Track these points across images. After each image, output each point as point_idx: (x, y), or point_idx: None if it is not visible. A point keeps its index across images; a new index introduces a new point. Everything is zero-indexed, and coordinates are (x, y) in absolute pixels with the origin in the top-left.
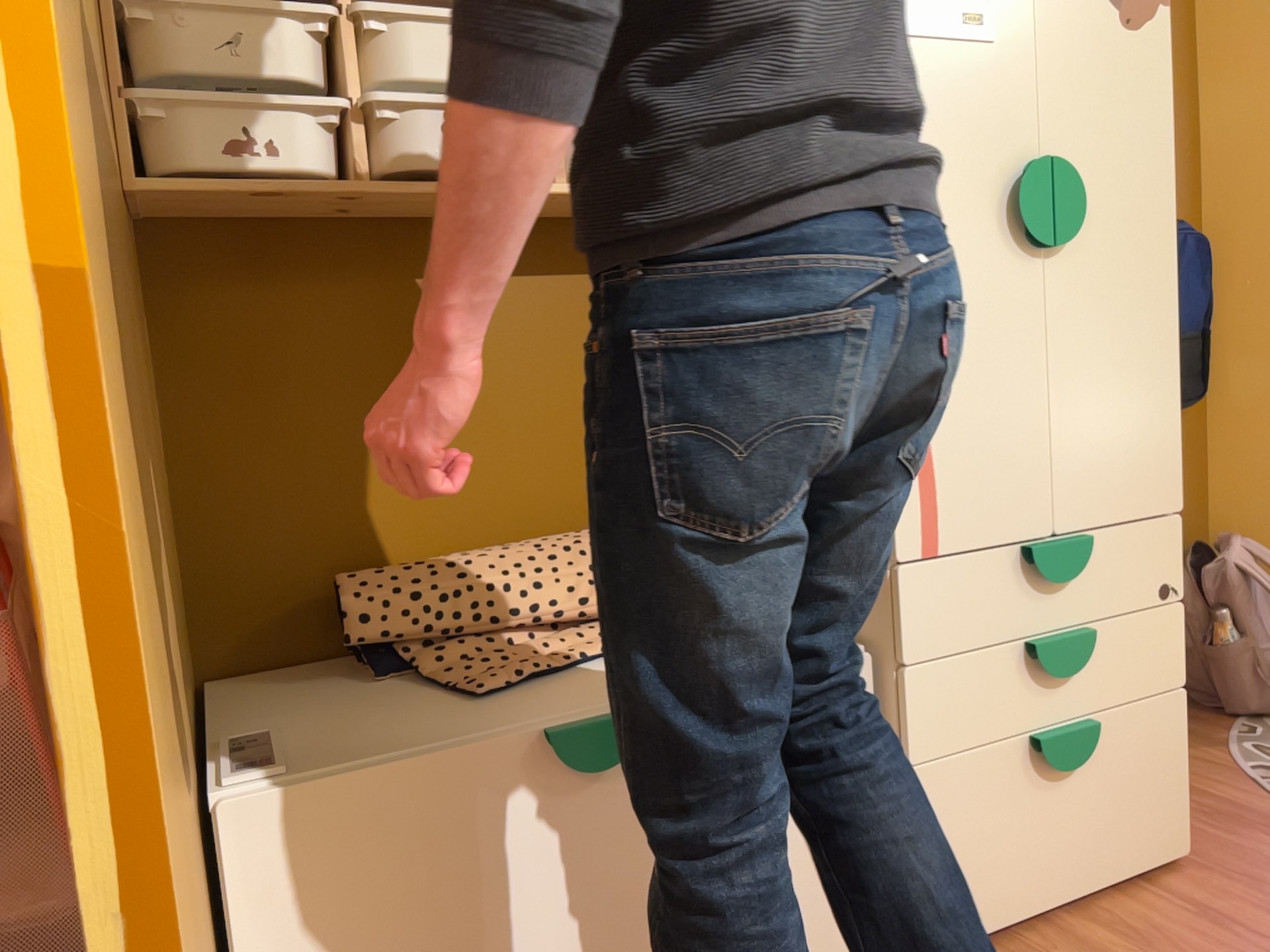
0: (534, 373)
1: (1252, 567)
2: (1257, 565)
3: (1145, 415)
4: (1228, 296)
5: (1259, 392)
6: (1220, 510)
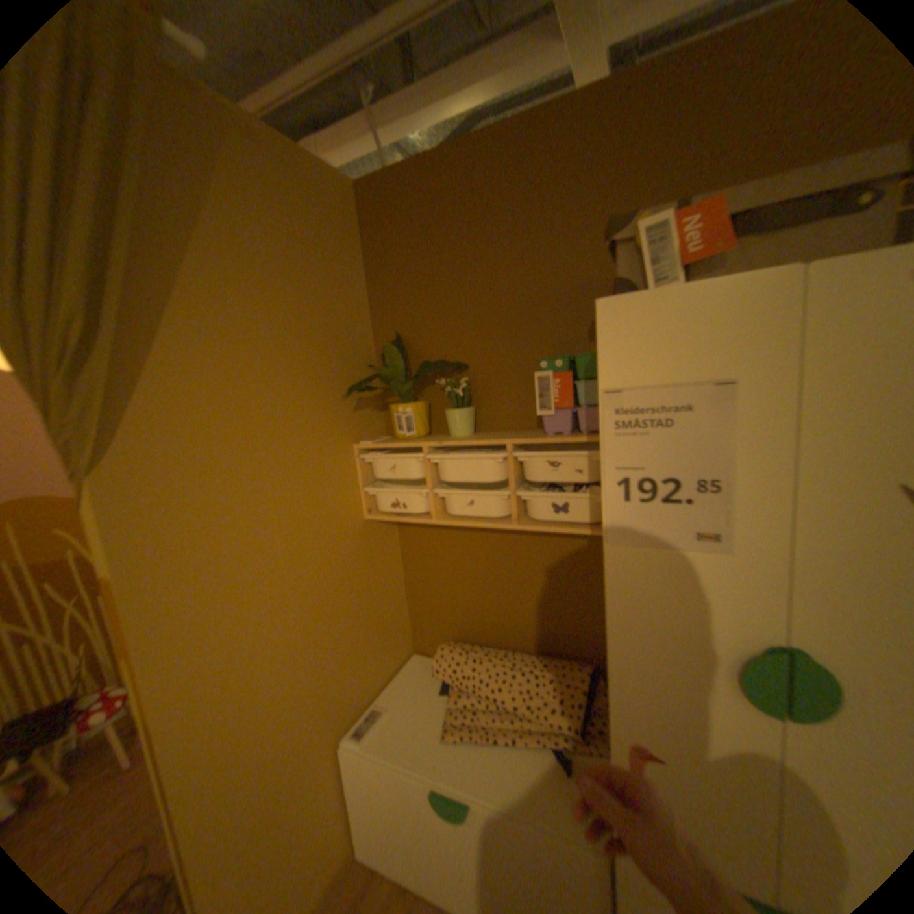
0: (534, 579)
1: None
2: None
3: None
4: None
5: None
6: None
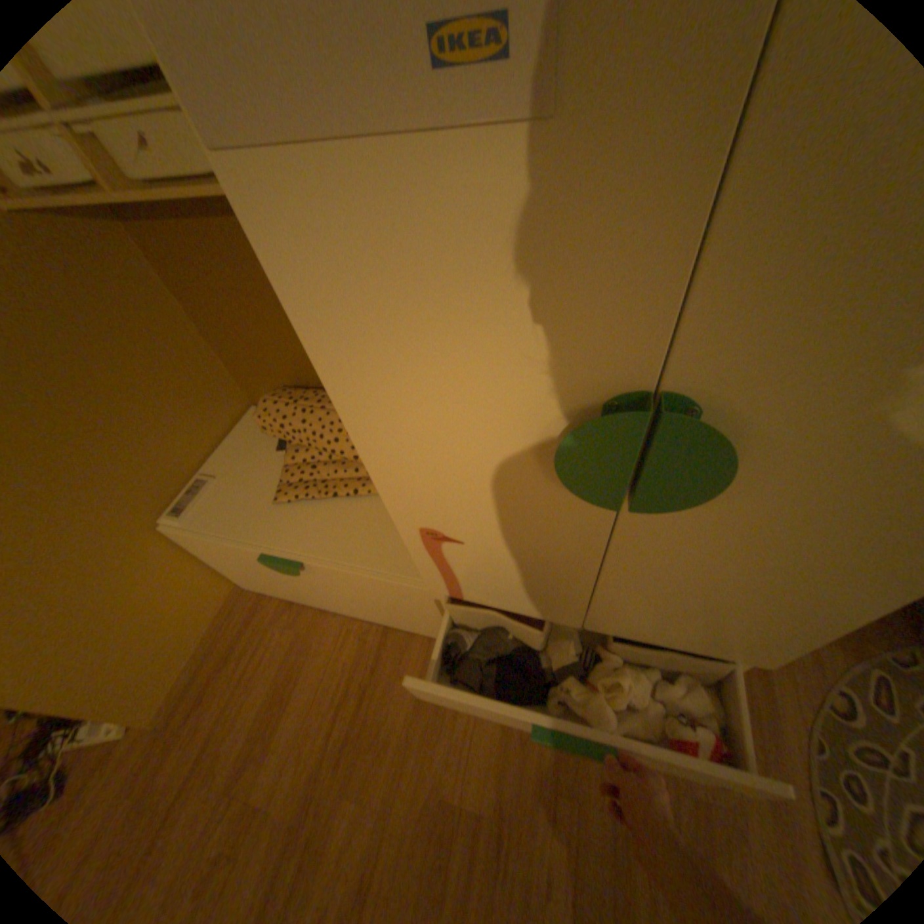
0: None
1: None
2: None
3: (751, 624)
4: None
5: None
6: None
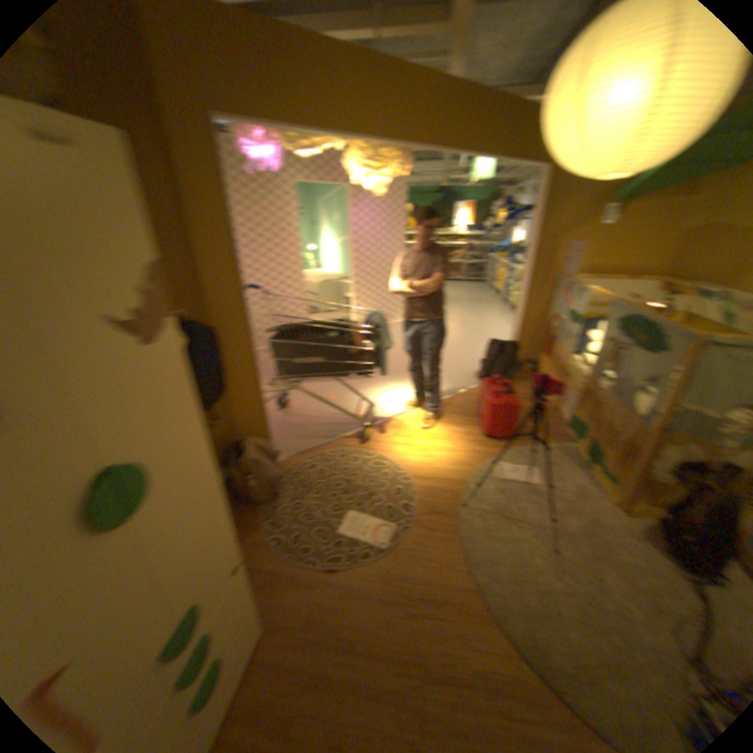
0: None
1: (259, 462)
2: (260, 461)
3: (212, 524)
4: (229, 344)
5: (248, 380)
6: (242, 424)
